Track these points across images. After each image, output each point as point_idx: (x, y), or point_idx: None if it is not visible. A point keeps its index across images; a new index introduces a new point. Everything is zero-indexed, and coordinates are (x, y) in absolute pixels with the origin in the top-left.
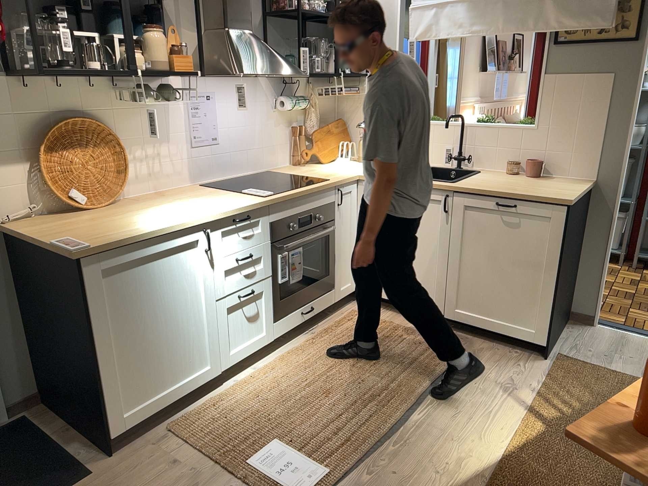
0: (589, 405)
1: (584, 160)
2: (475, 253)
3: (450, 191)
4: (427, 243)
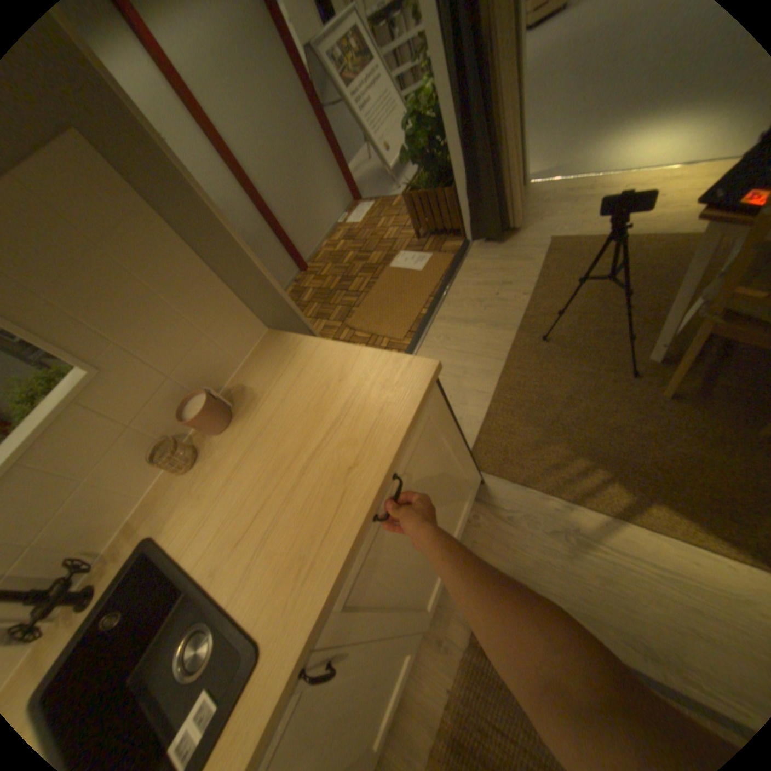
0: (577, 453)
1: (228, 326)
2: (400, 580)
3: (294, 672)
4: (344, 708)
